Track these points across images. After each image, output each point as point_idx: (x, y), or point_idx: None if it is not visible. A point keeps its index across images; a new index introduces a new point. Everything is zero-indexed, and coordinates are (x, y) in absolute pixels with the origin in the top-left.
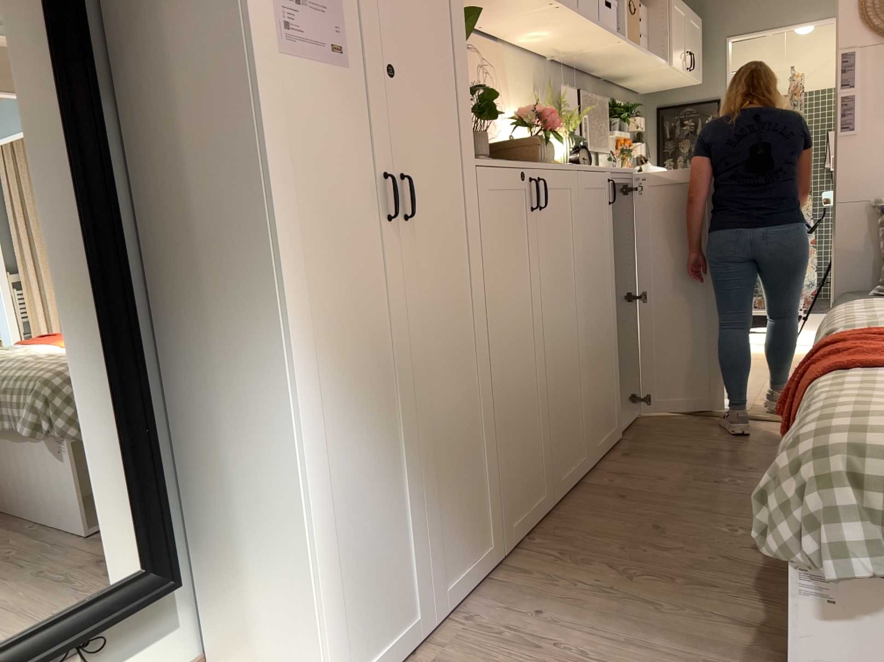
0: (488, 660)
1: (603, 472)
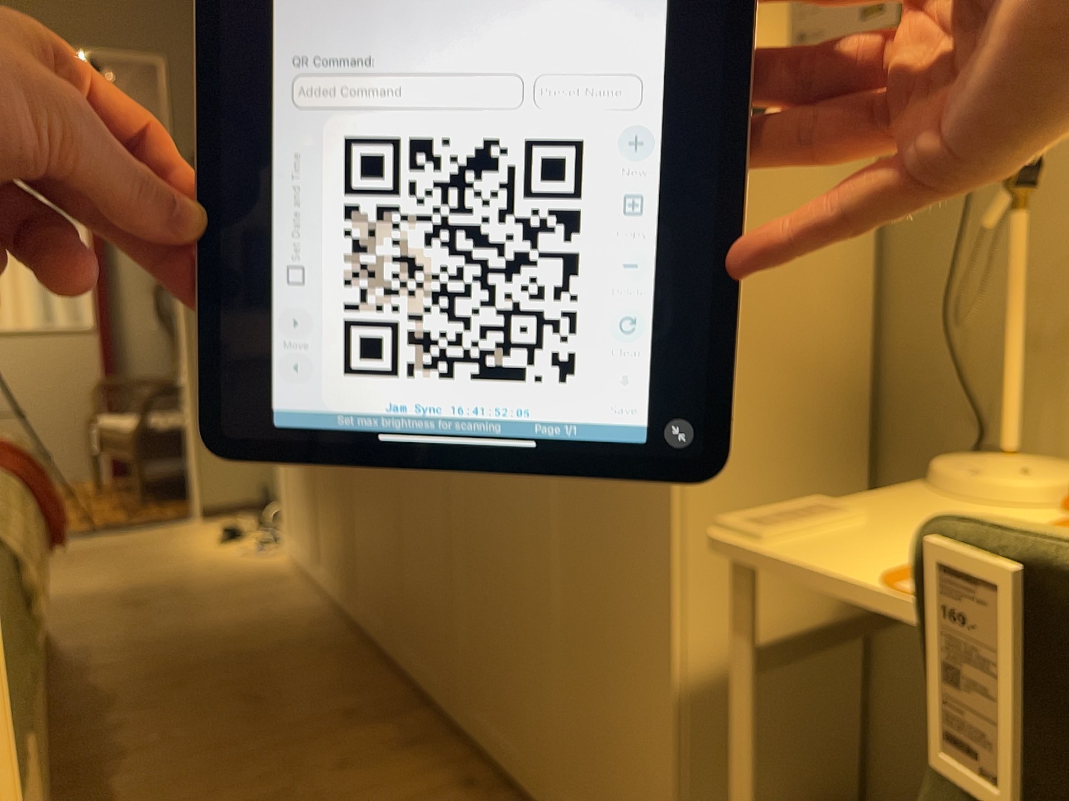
0: (260, 593)
1: (438, 742)
